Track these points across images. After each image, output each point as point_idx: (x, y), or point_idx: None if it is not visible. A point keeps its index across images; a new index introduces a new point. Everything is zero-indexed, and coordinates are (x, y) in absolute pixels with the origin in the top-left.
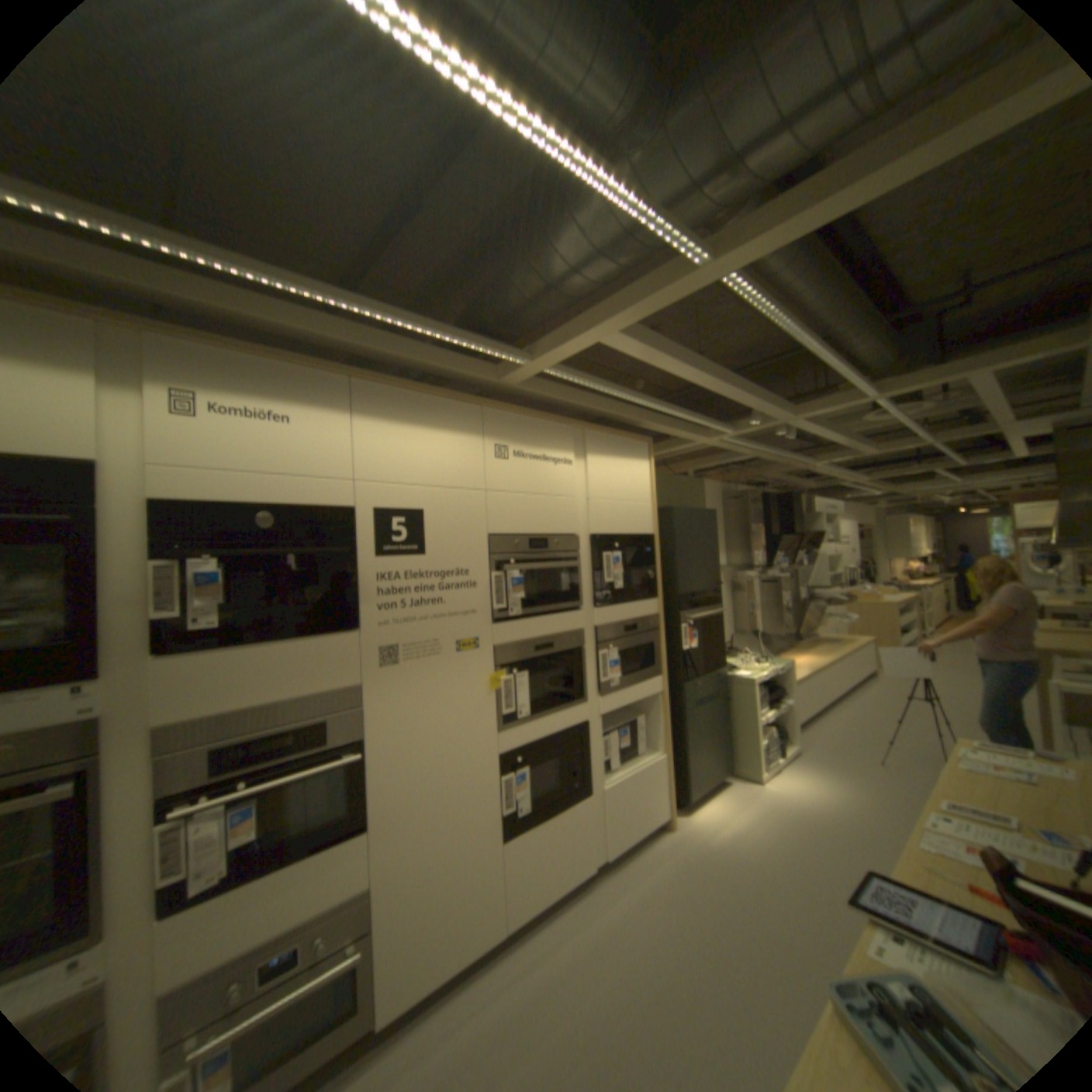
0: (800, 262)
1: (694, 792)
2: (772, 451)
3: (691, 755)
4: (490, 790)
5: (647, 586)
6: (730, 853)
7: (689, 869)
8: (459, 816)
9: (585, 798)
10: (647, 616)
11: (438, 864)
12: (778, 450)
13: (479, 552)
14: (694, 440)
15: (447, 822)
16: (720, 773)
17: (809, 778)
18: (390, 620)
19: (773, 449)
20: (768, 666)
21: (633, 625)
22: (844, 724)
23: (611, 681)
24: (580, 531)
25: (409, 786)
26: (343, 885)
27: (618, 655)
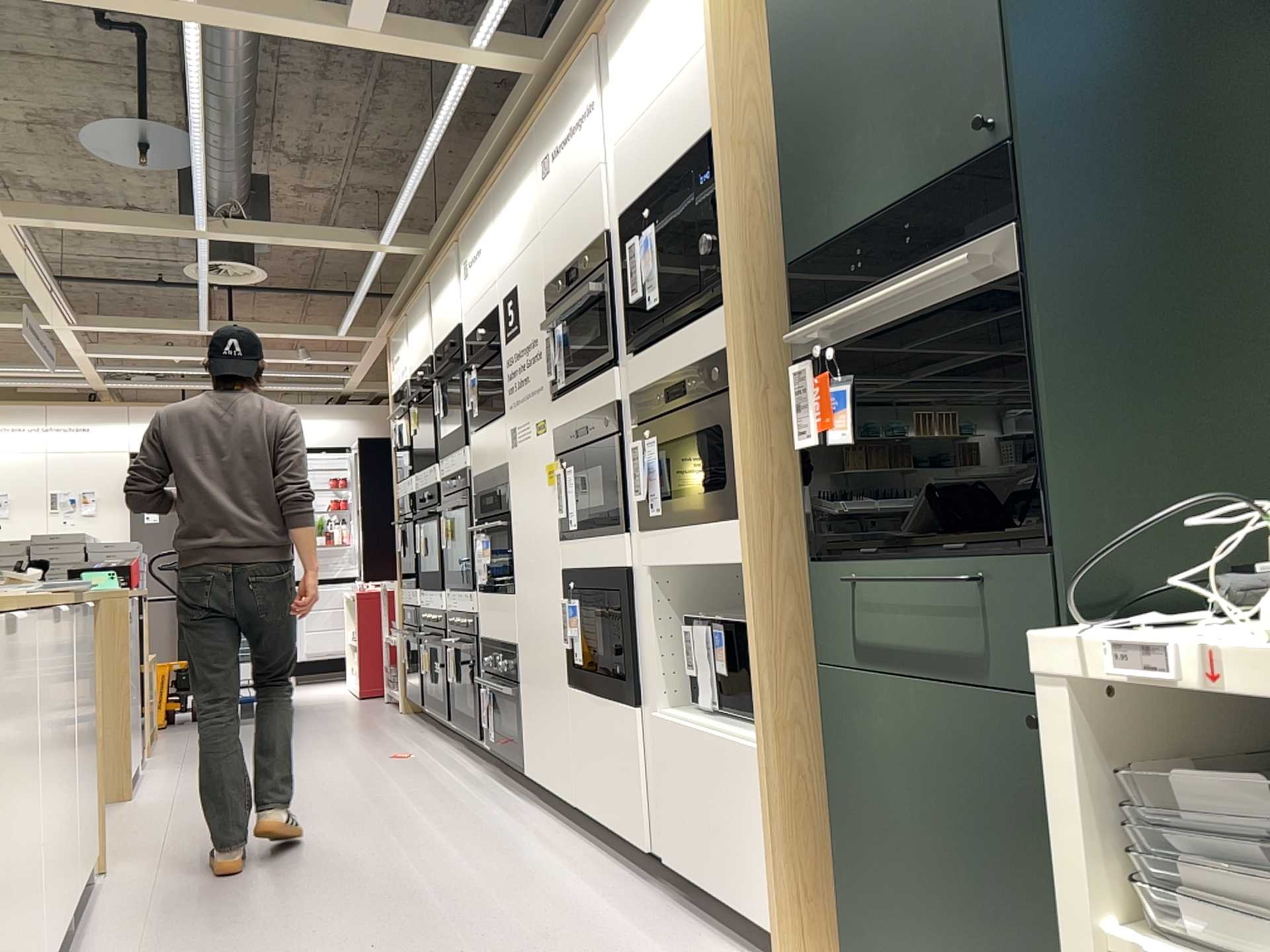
0: None
1: None
2: None
3: (854, 823)
4: (559, 610)
5: (710, 275)
6: None
7: None
8: (546, 622)
9: (632, 705)
10: (714, 355)
11: (539, 662)
12: None
13: (541, 313)
14: None
15: (541, 622)
16: None
17: None
18: (512, 403)
19: None
20: None
21: (684, 383)
22: None
23: (653, 504)
24: (615, 218)
25: (525, 568)
26: (510, 630)
27: (657, 450)
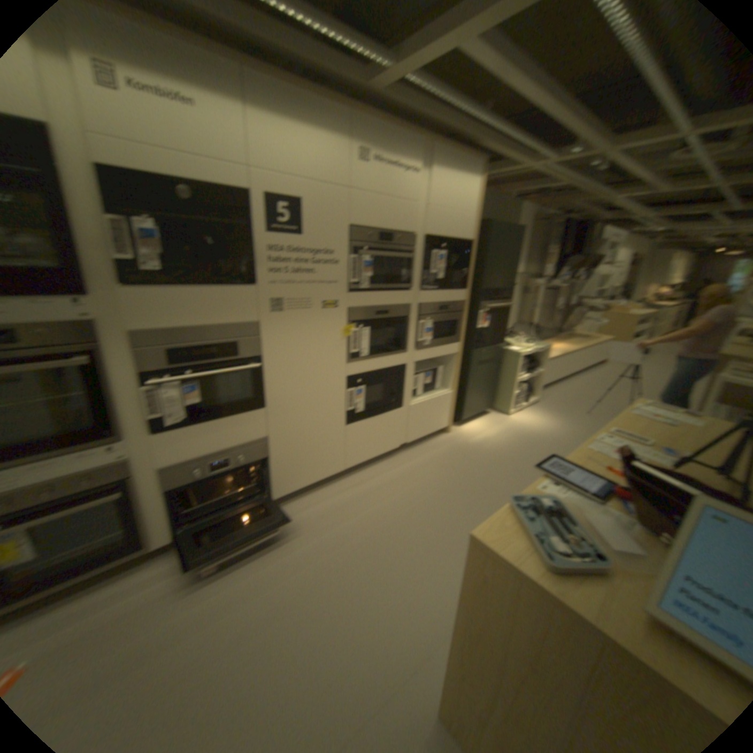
0: None
1: (467, 413)
2: (586, 179)
3: (470, 392)
4: (342, 394)
5: (463, 279)
6: (481, 446)
7: (455, 451)
8: (323, 406)
9: (399, 407)
10: (458, 301)
11: (310, 429)
12: (592, 179)
13: (344, 238)
14: (525, 161)
15: (315, 407)
16: (485, 405)
17: (540, 415)
18: (280, 279)
19: (587, 177)
20: (535, 345)
21: (448, 306)
22: (574, 388)
23: (426, 341)
24: (420, 230)
25: (293, 385)
26: (256, 431)
27: (434, 324)
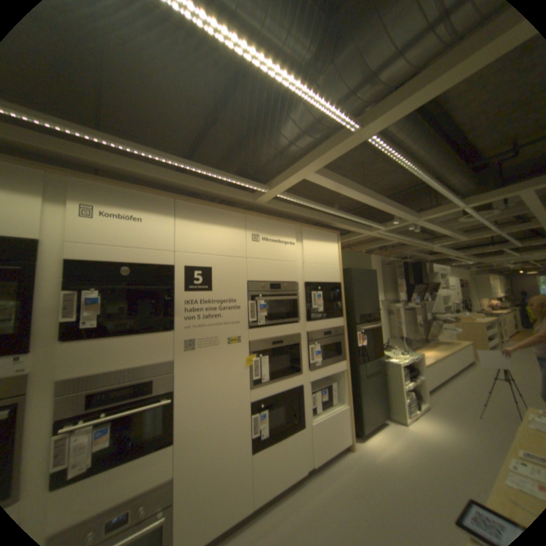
0: (415, 134)
1: (366, 429)
2: (407, 239)
3: (364, 406)
4: (245, 423)
5: (337, 310)
6: (388, 467)
7: (363, 476)
8: (227, 437)
9: (301, 430)
10: (337, 327)
11: (214, 465)
12: (411, 238)
13: (242, 290)
14: (363, 233)
15: (220, 440)
16: (382, 418)
17: (436, 424)
18: (191, 325)
19: (408, 238)
20: (409, 357)
21: (329, 332)
22: (456, 392)
23: (316, 363)
24: (299, 280)
25: (199, 418)
26: (158, 475)
27: (321, 348)
